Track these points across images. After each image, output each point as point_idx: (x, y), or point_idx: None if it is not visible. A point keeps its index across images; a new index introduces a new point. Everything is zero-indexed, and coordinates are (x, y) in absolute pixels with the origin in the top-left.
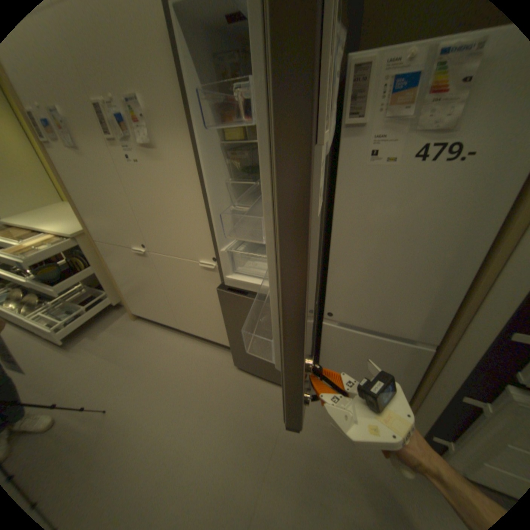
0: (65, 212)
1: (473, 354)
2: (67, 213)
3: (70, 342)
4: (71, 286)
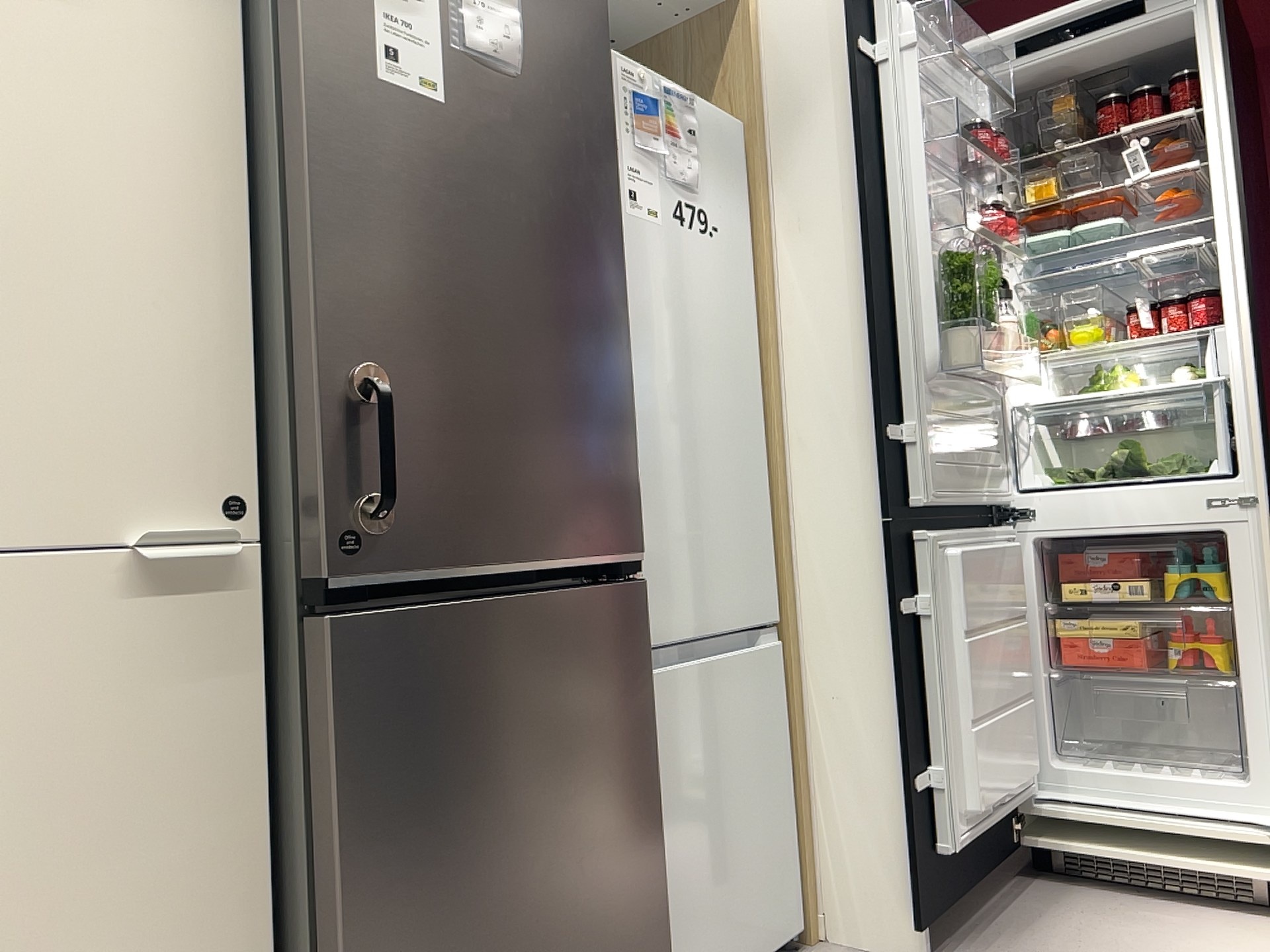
0: None
1: (845, 560)
2: None
3: None
4: None
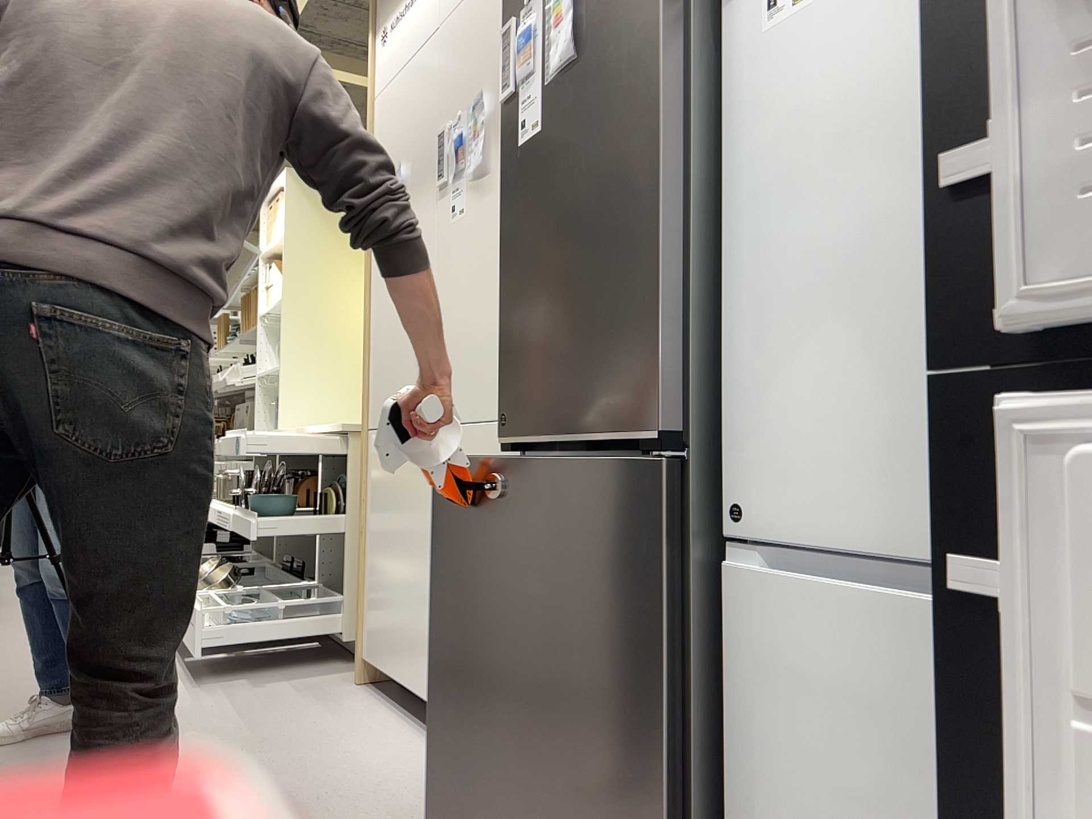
0: None
1: None
2: None
3: (215, 677)
4: (298, 582)
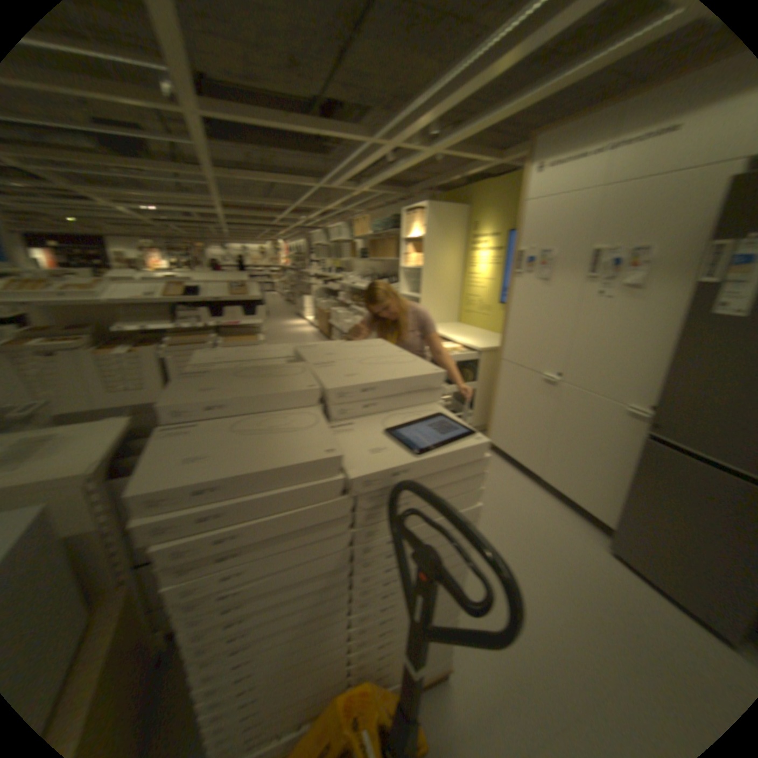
0: (464, 331)
1: None
2: (467, 332)
3: None
4: None
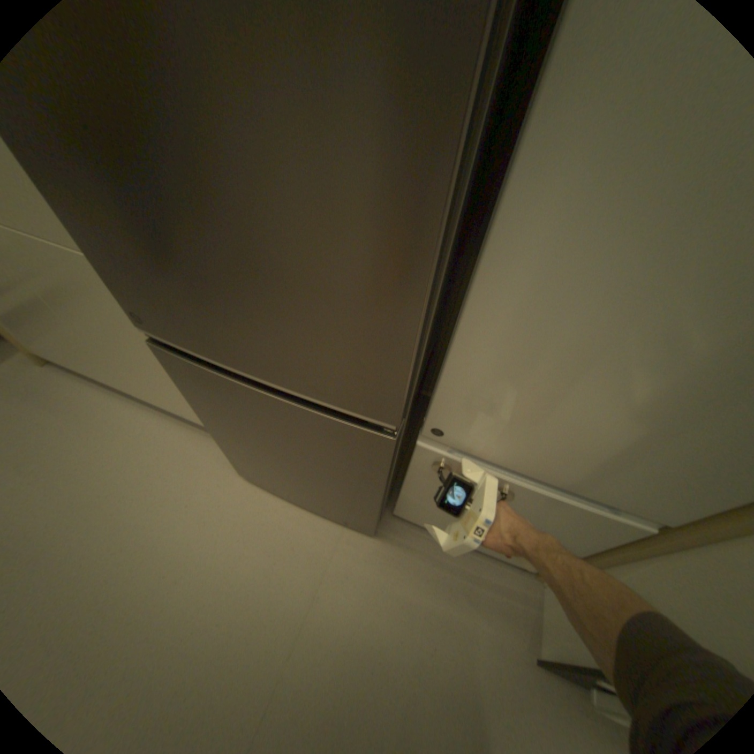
0: None
1: None
2: None
3: None
4: None
